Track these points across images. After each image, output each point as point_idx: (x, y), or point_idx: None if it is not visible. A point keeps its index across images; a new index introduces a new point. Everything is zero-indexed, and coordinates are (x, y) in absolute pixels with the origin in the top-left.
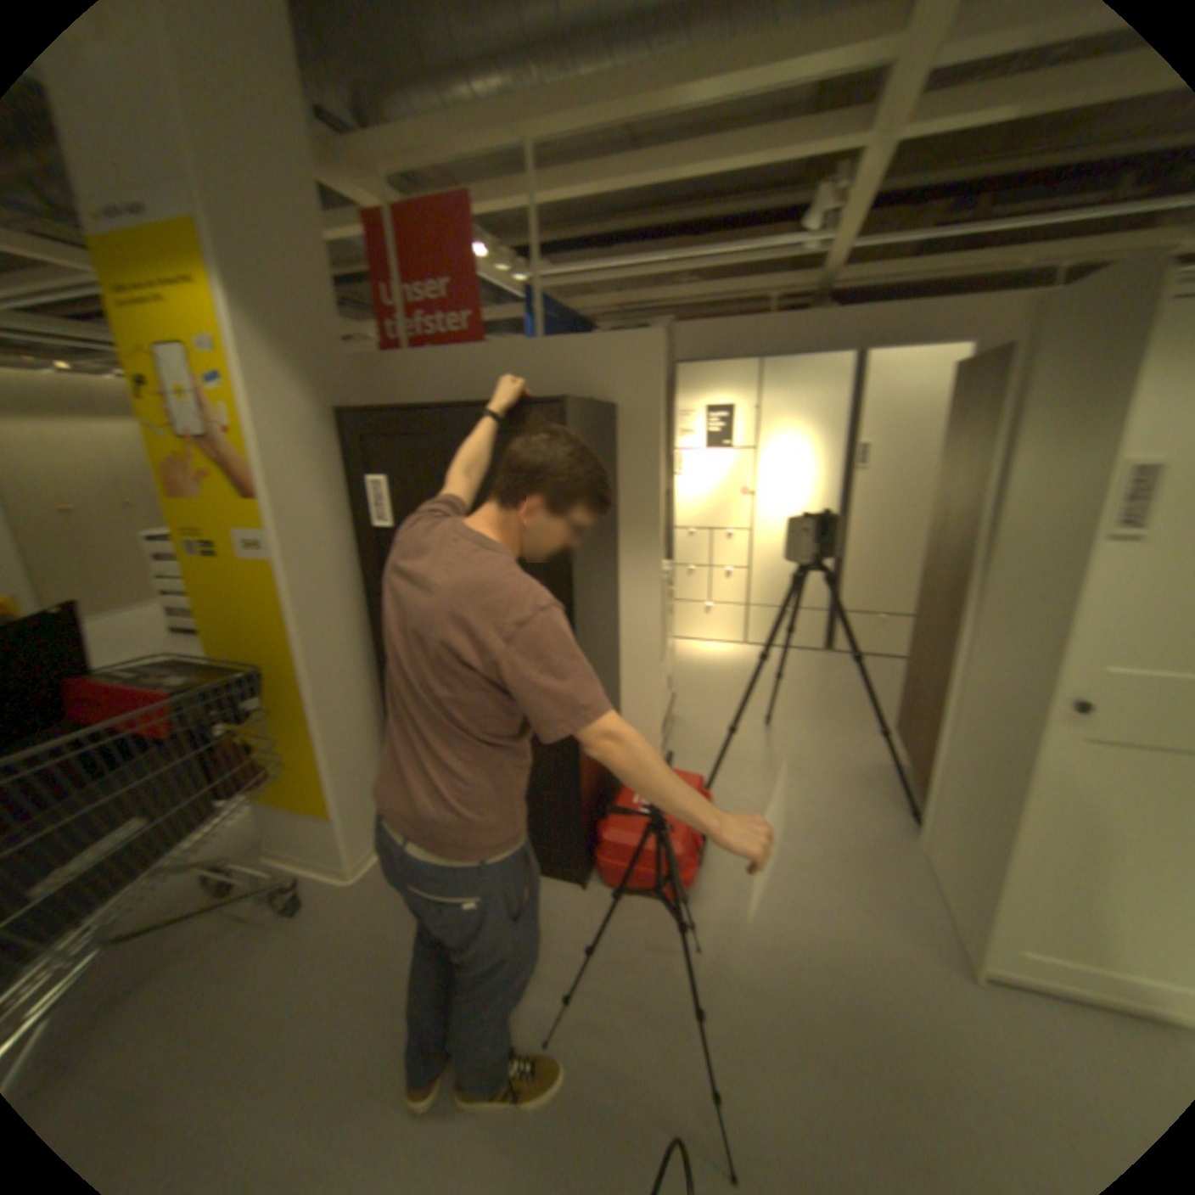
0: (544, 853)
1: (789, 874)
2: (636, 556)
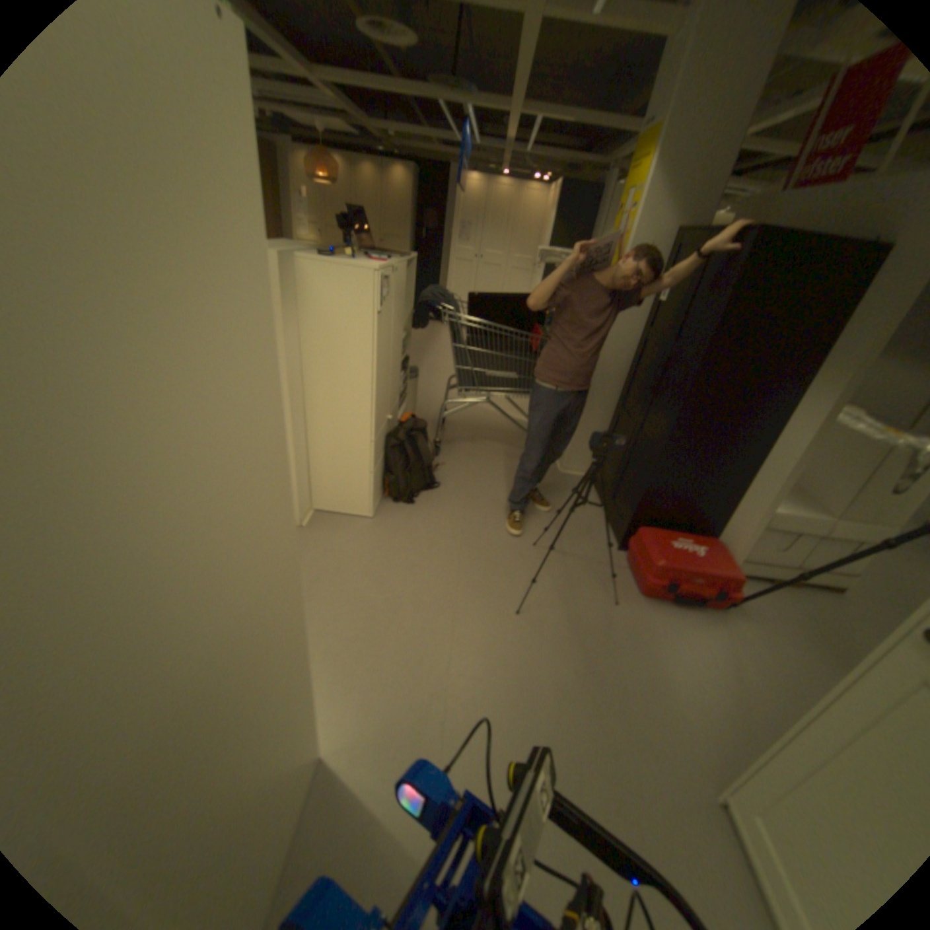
0: (620, 518)
1: (728, 671)
2: (825, 386)
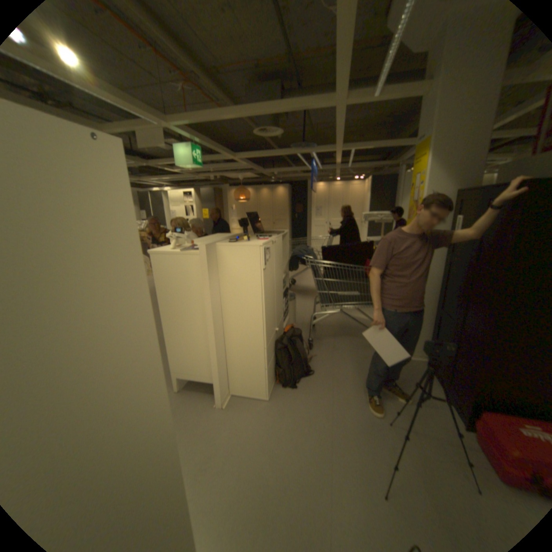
0: (460, 401)
1: None
2: None
